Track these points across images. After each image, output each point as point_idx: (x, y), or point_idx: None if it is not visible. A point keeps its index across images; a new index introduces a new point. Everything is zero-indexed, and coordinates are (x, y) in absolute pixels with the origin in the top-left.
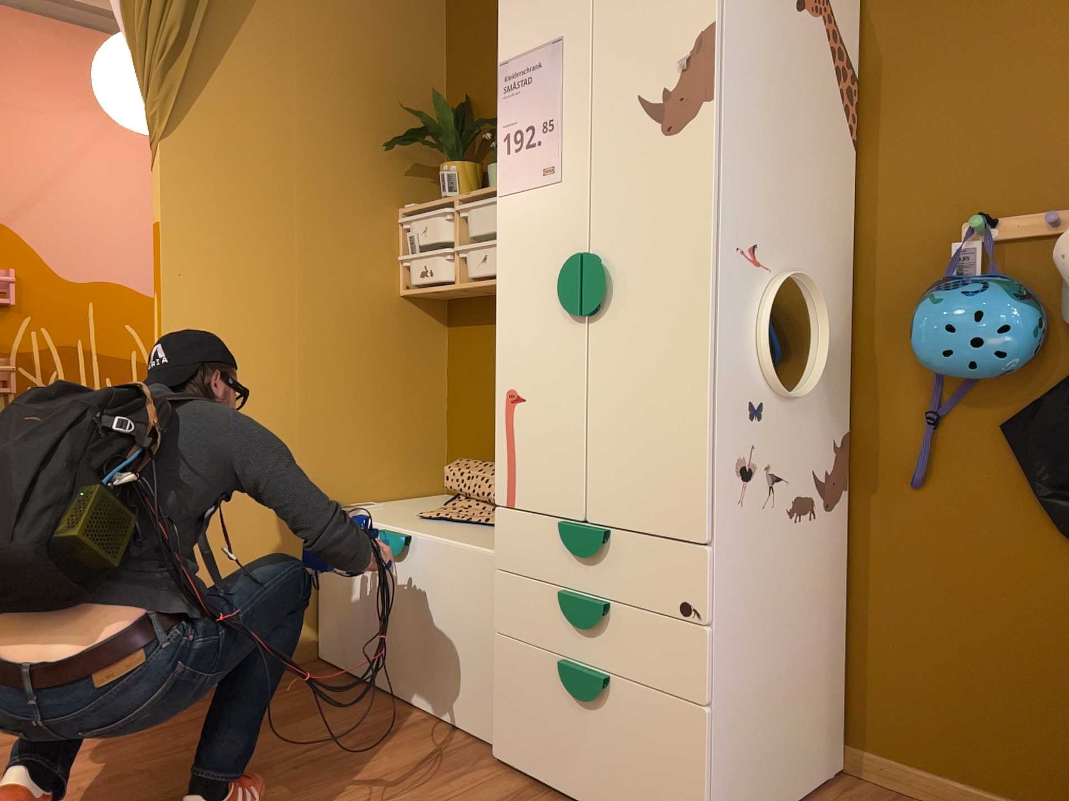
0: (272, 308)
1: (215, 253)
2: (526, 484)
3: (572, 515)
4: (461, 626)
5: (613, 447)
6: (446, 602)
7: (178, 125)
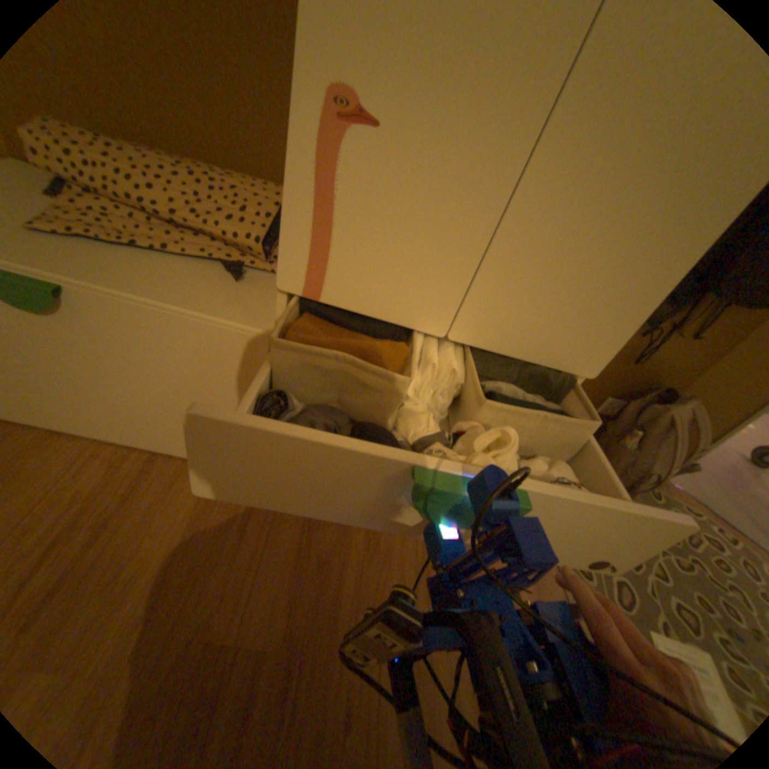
0: None
1: None
2: (352, 271)
3: (426, 324)
4: (197, 391)
5: (532, 257)
6: (165, 367)
7: None
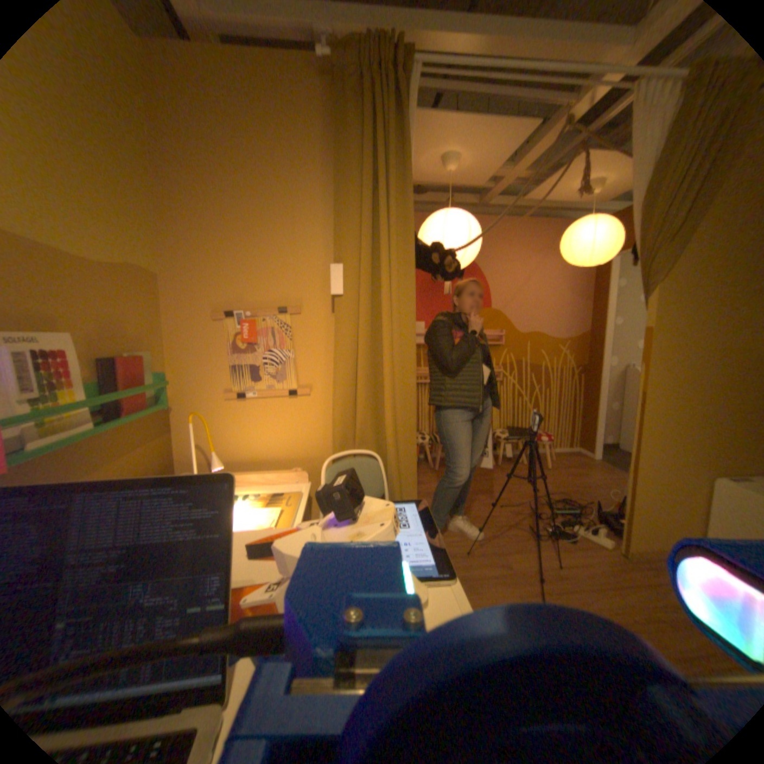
0: (704, 366)
1: (678, 339)
2: None
3: None
4: None
5: None
6: None
7: (668, 271)
